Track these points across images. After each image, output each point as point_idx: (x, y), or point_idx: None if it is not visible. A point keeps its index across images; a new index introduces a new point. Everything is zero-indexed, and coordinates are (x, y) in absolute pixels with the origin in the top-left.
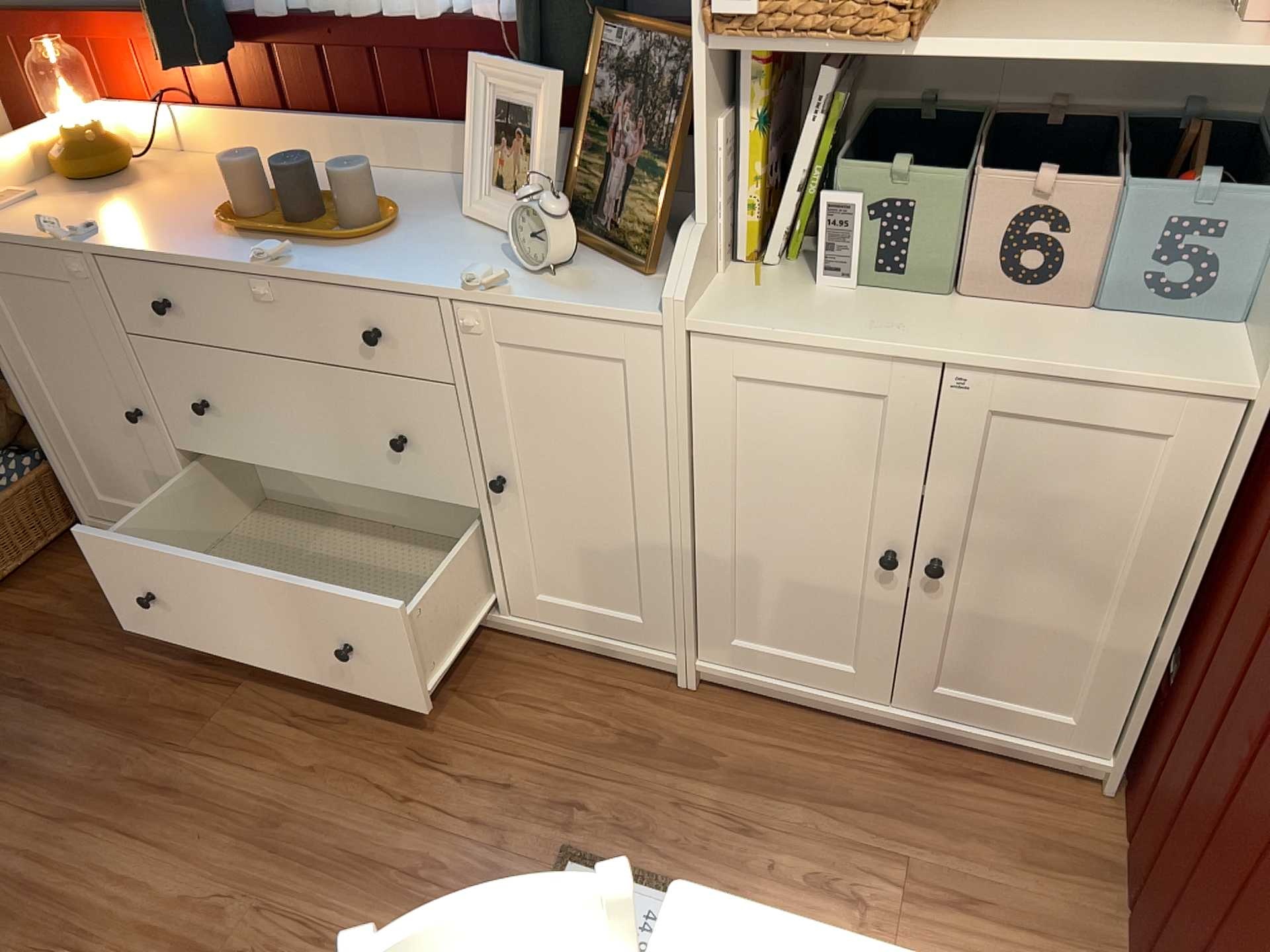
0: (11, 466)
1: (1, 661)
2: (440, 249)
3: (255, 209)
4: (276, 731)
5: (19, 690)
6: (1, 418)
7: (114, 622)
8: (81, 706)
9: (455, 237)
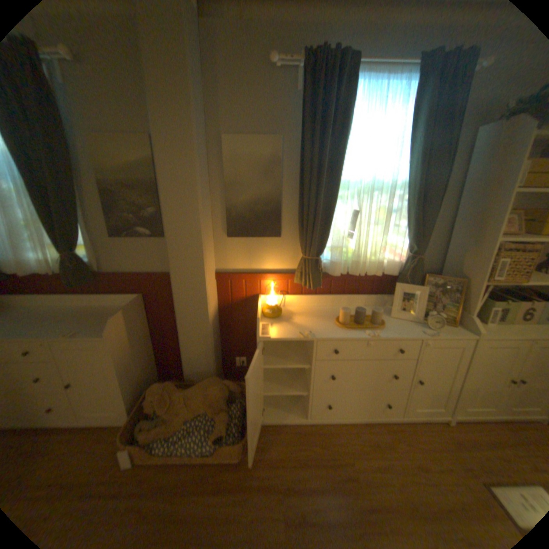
0: (232, 411)
1: (269, 489)
2: (399, 325)
3: (347, 321)
4: (380, 479)
5: (288, 498)
6: (226, 394)
7: (292, 459)
8: (315, 495)
9: (395, 322)
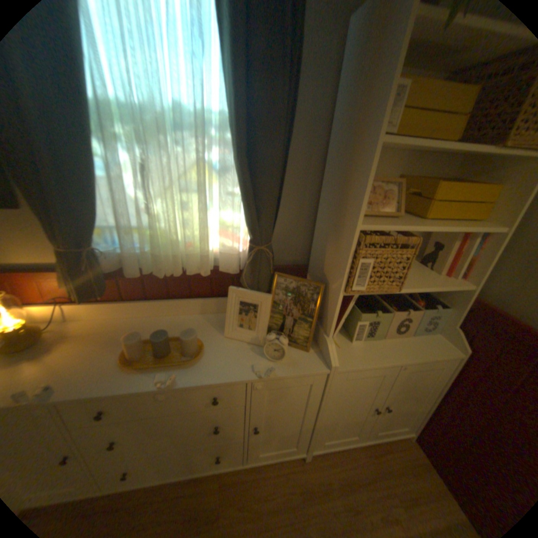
0: None
1: None
2: (225, 354)
3: (134, 355)
4: None
5: None
6: None
7: None
8: None
9: (225, 346)
